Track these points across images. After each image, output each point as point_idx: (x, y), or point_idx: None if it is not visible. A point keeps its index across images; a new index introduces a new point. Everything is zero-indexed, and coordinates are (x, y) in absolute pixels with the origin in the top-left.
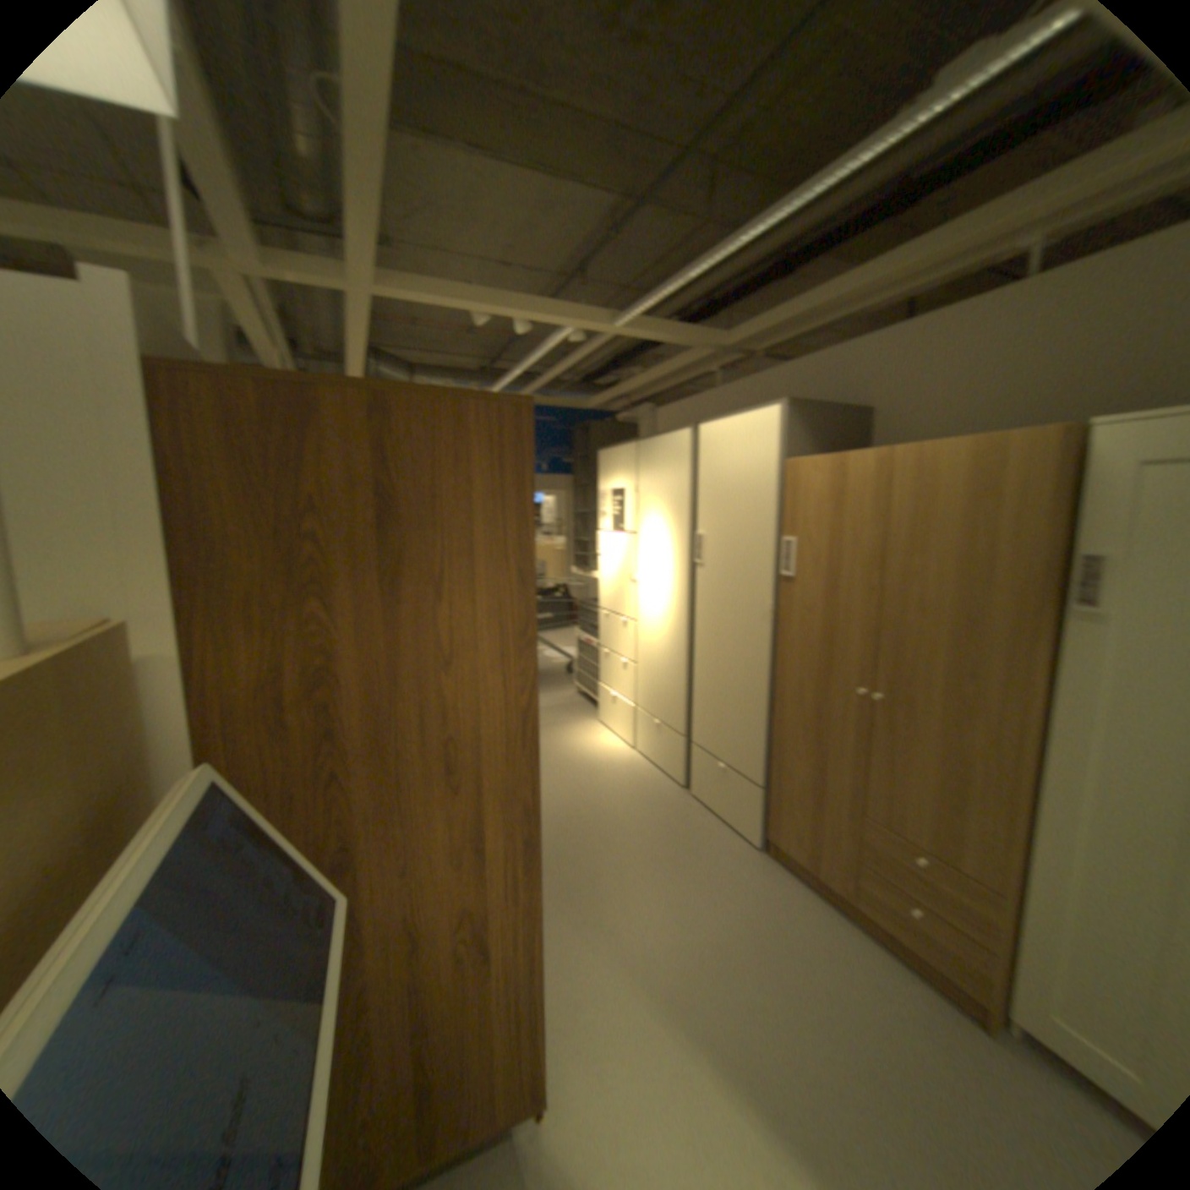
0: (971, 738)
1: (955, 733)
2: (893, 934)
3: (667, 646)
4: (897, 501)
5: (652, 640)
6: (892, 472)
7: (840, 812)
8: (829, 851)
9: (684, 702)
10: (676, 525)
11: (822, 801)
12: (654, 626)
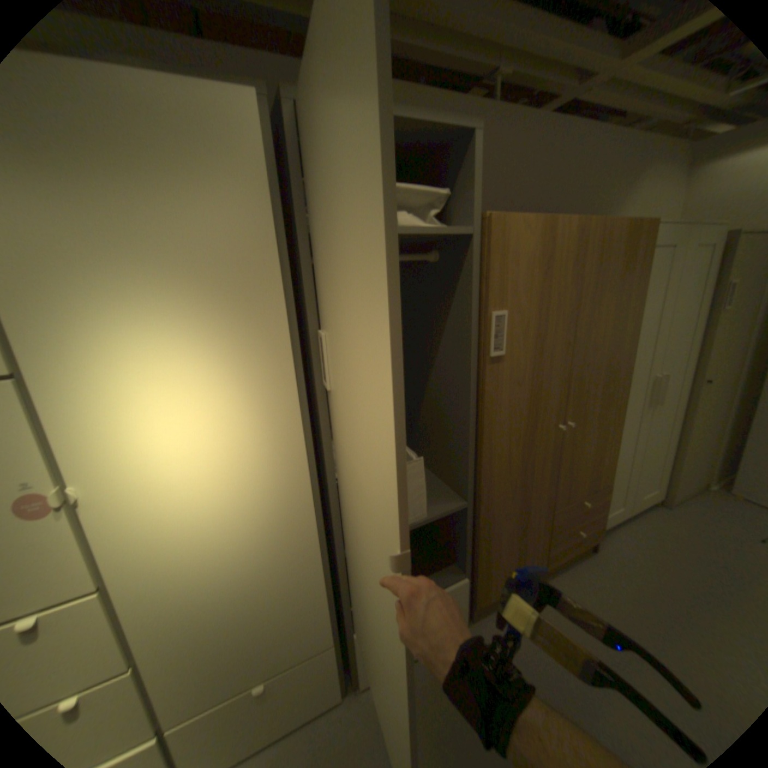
0: (608, 417)
1: (602, 419)
2: (564, 562)
3: (252, 563)
4: (587, 265)
5: (186, 586)
6: (586, 238)
7: (536, 527)
8: (527, 561)
9: (322, 607)
10: (233, 323)
11: (523, 533)
12: (189, 556)
